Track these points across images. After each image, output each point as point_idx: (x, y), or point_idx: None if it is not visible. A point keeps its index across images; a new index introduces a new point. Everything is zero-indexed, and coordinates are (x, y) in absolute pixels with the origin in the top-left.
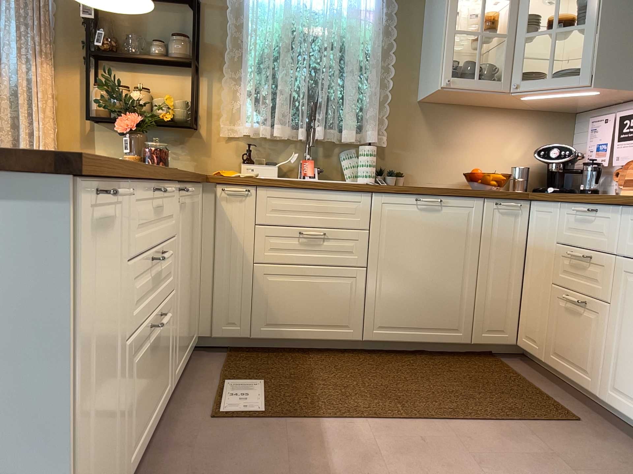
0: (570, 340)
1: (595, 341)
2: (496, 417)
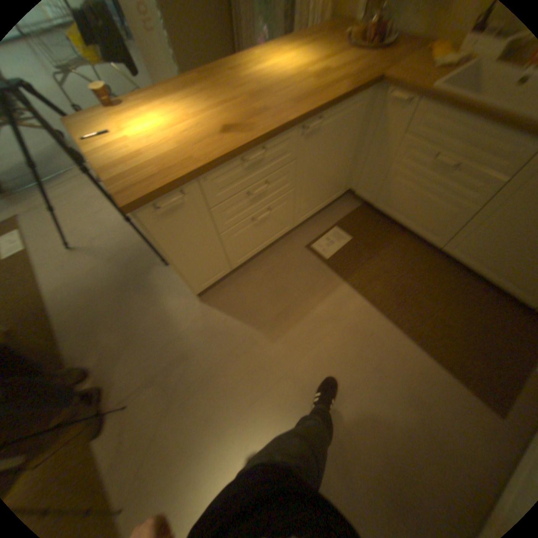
0: None
1: None
2: (443, 362)
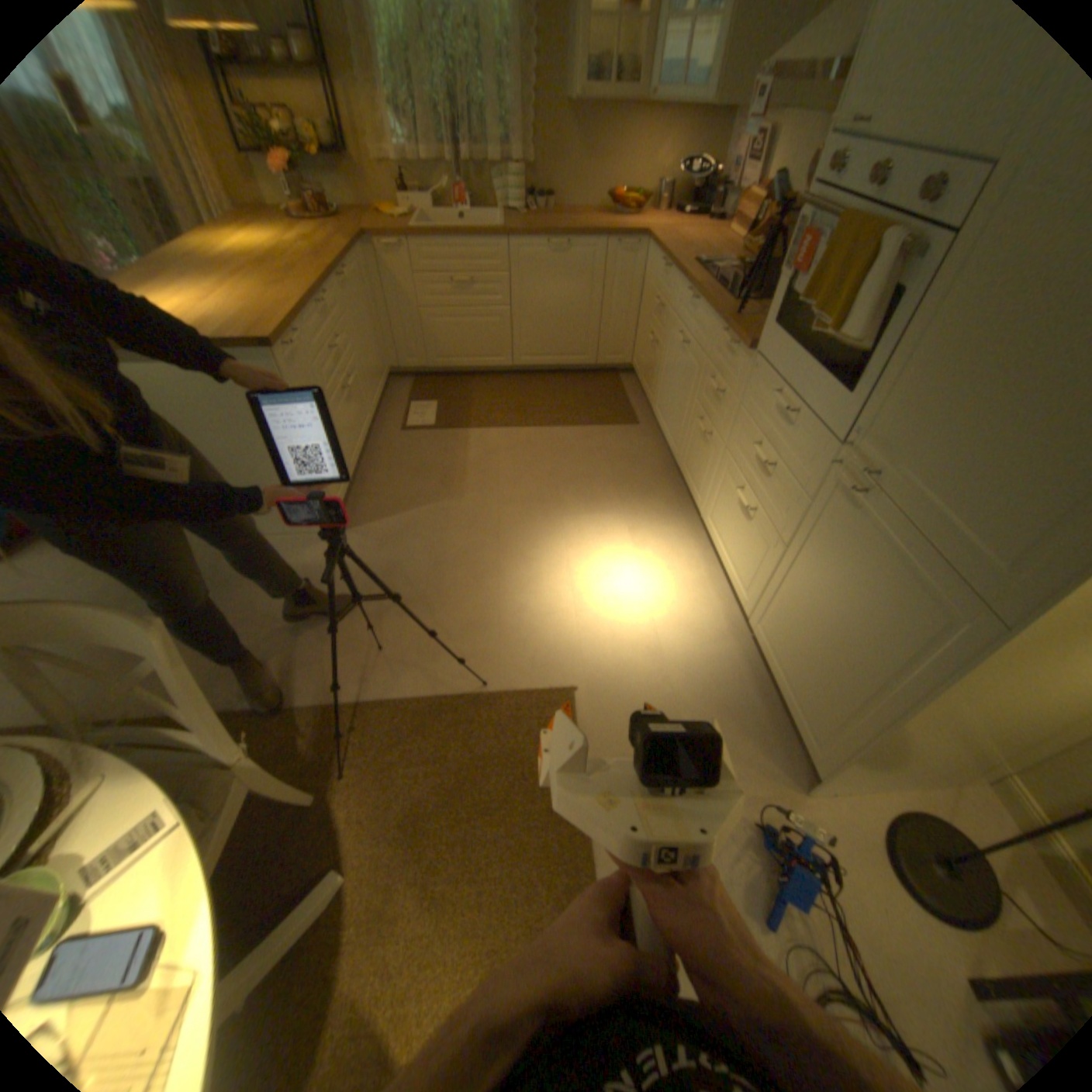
0: (647, 368)
1: (655, 372)
2: (583, 423)
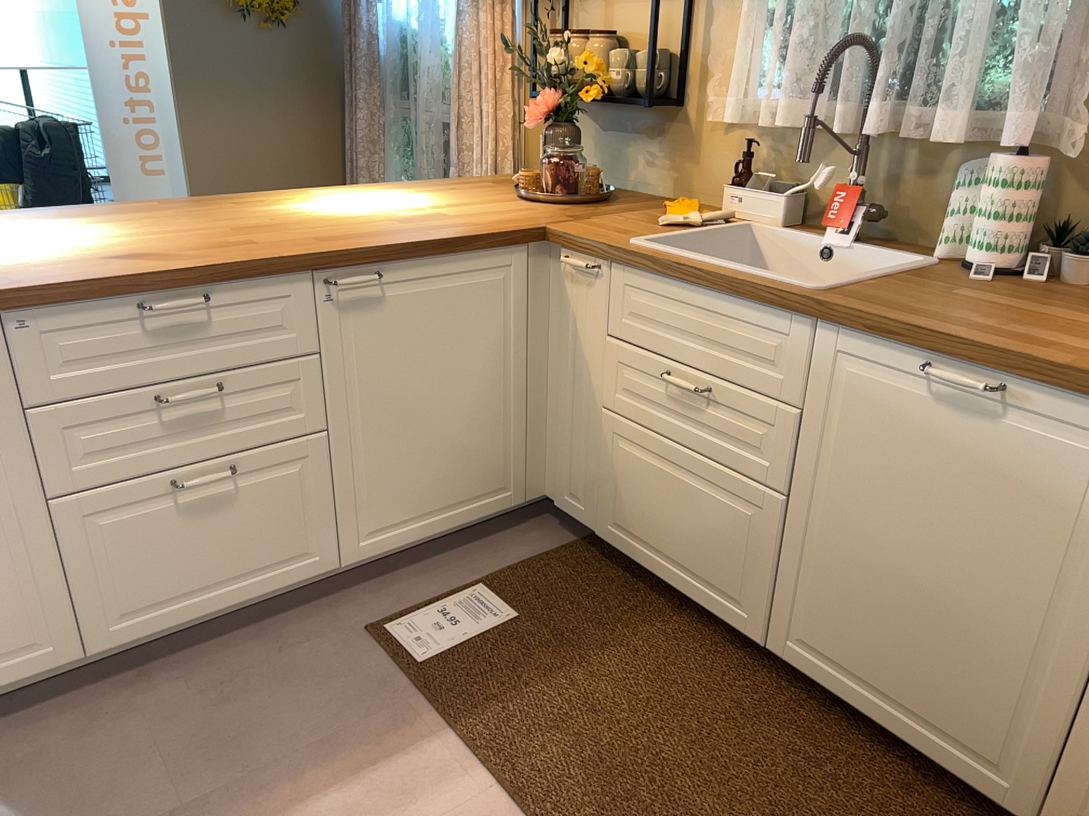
0: None
1: None
2: None
